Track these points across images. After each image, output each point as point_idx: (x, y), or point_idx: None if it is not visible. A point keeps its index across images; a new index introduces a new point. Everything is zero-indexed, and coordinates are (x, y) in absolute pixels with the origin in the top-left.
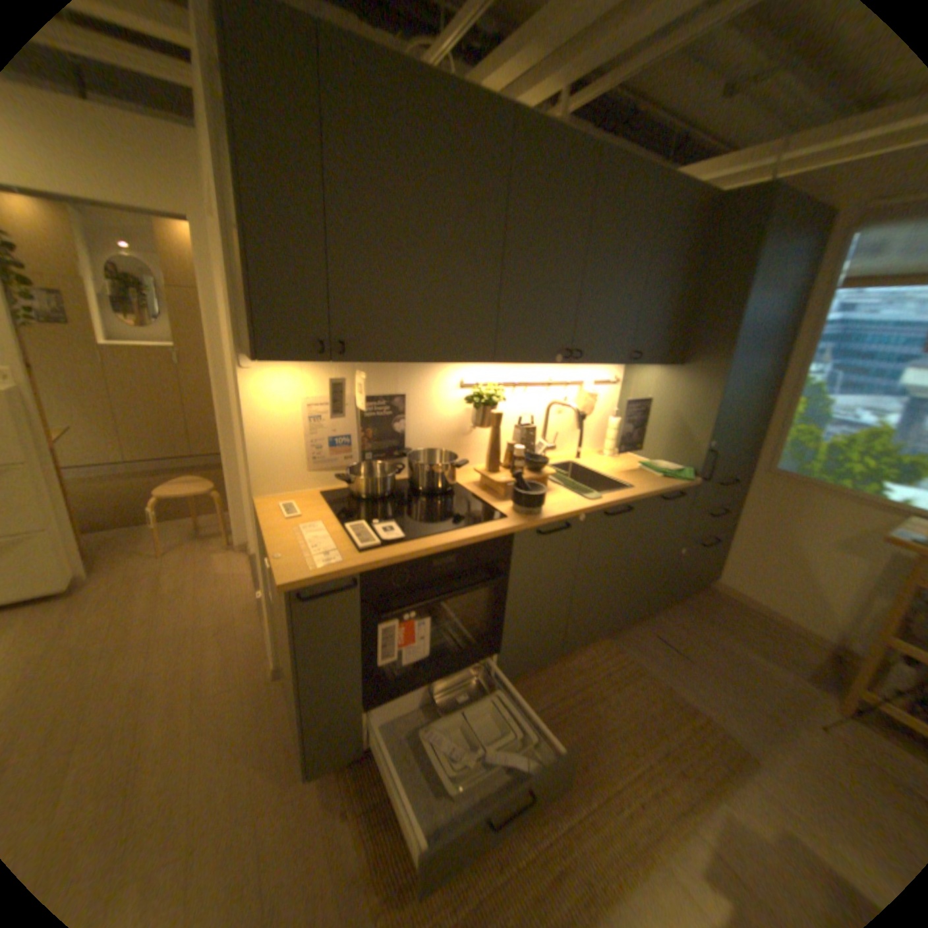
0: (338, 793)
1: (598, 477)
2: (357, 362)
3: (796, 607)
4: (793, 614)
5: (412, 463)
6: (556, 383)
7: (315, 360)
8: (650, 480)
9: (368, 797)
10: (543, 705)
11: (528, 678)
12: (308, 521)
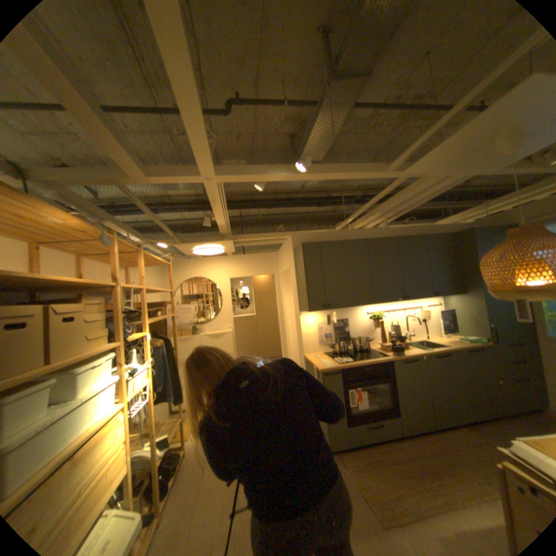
0: (342, 462)
1: (437, 345)
2: (332, 309)
3: None
4: None
5: (353, 342)
6: (408, 308)
7: (321, 310)
8: (462, 344)
9: (353, 464)
10: (429, 449)
11: (421, 439)
12: (322, 359)
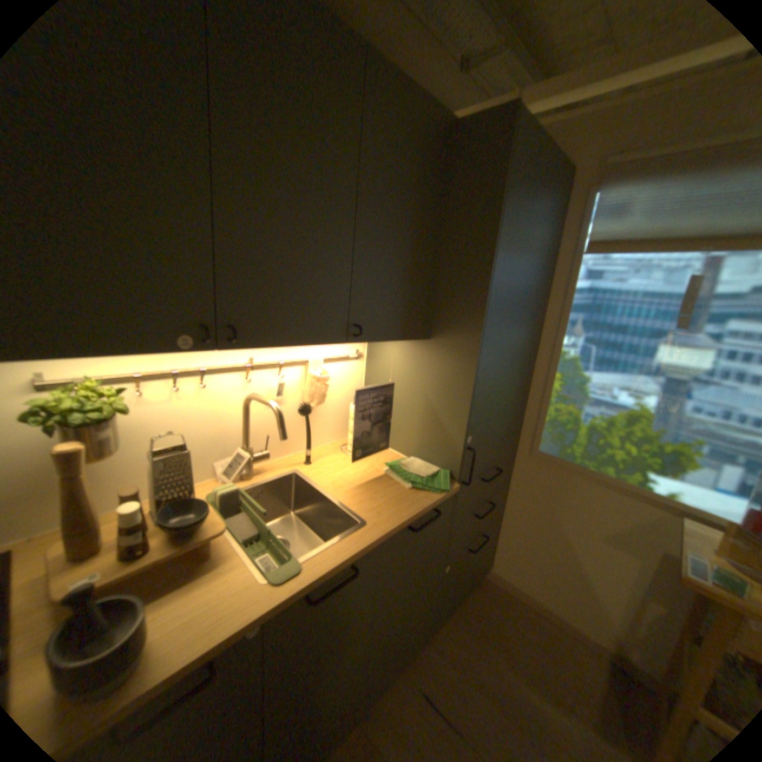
0: None
1: (325, 498)
2: None
3: (569, 606)
4: (567, 613)
5: None
6: (263, 365)
7: None
8: (393, 500)
9: None
10: None
11: None
12: None
